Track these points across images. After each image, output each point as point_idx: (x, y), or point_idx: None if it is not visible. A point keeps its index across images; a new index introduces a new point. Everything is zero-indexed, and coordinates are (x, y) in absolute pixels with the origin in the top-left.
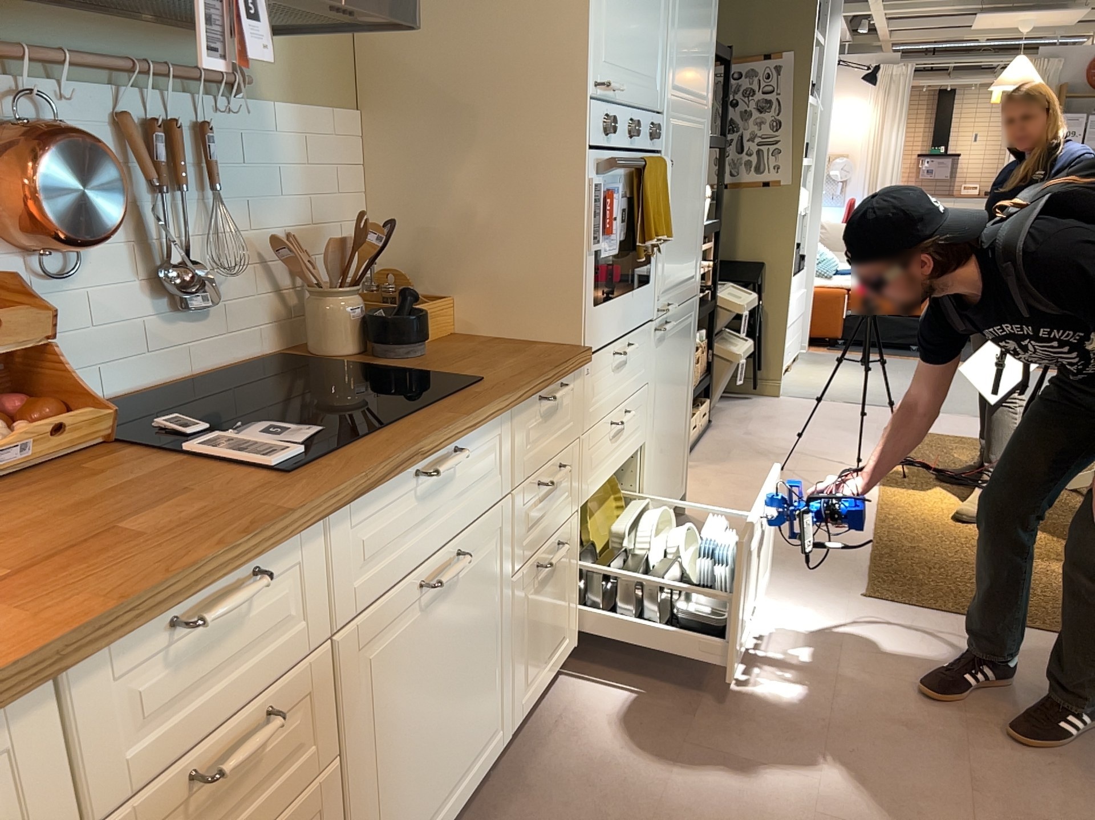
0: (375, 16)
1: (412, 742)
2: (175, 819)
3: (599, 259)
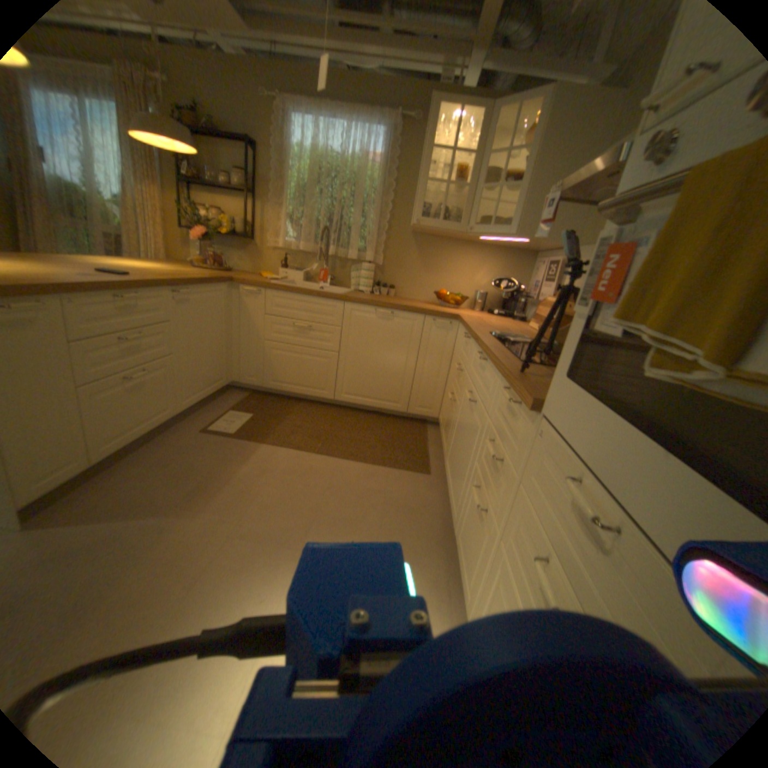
0: (591, 175)
1: (457, 439)
2: (457, 370)
3: (593, 331)
